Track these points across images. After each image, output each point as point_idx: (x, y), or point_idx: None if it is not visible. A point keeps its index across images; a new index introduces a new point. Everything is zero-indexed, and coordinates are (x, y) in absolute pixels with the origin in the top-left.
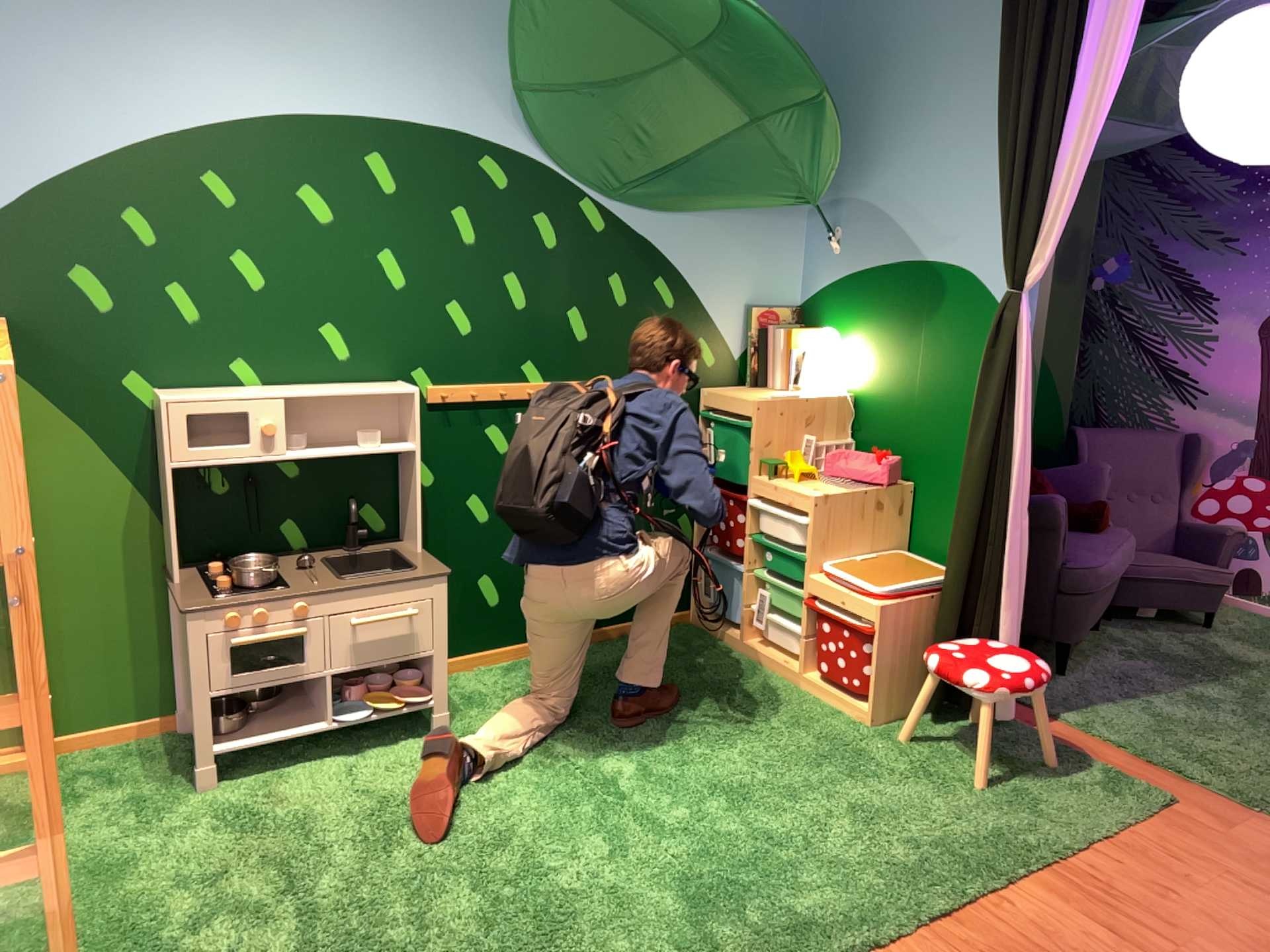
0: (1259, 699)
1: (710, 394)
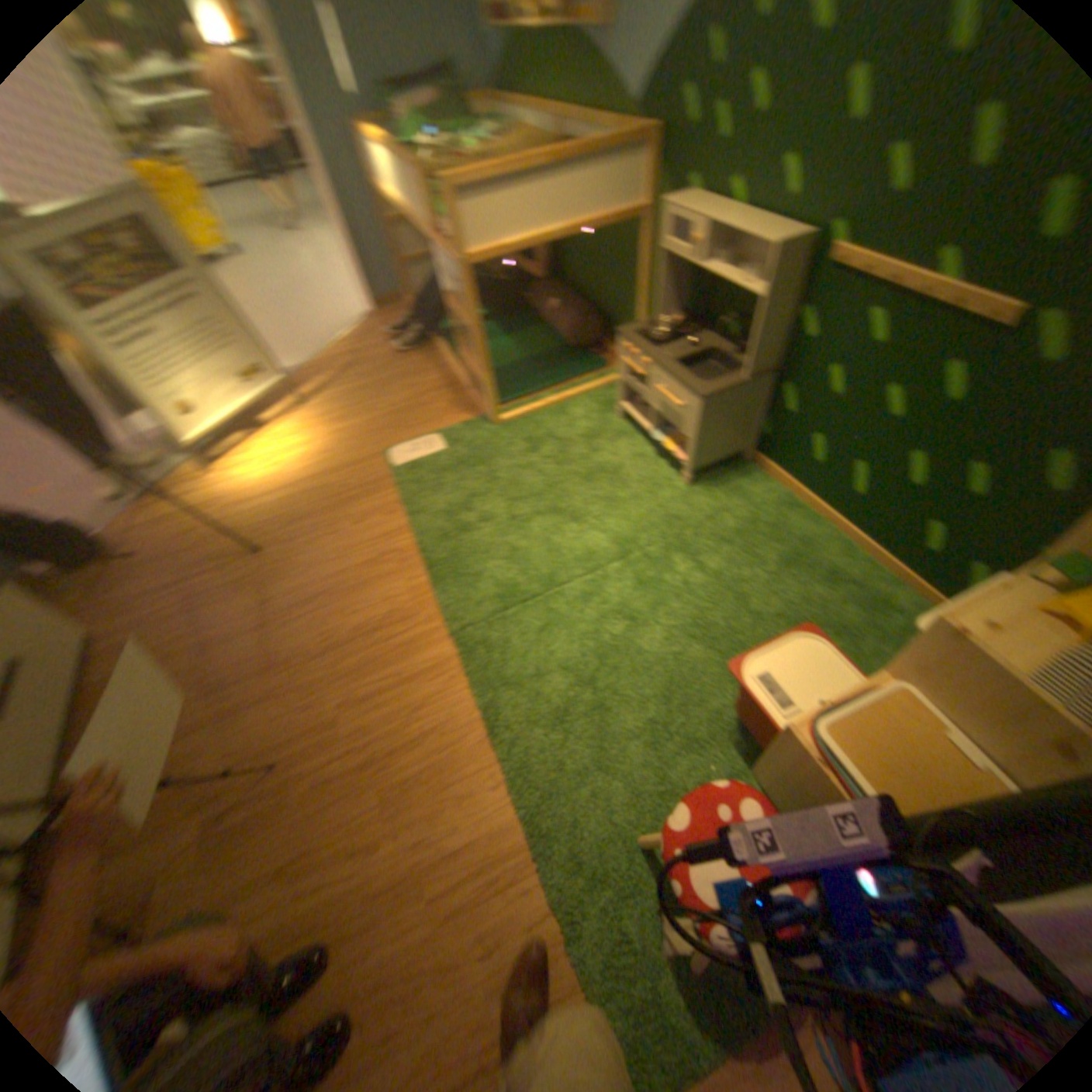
0: None
1: None
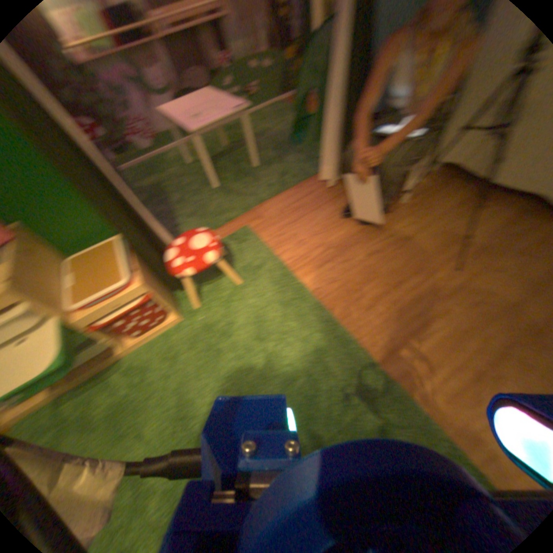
0: (187, 184)
1: None
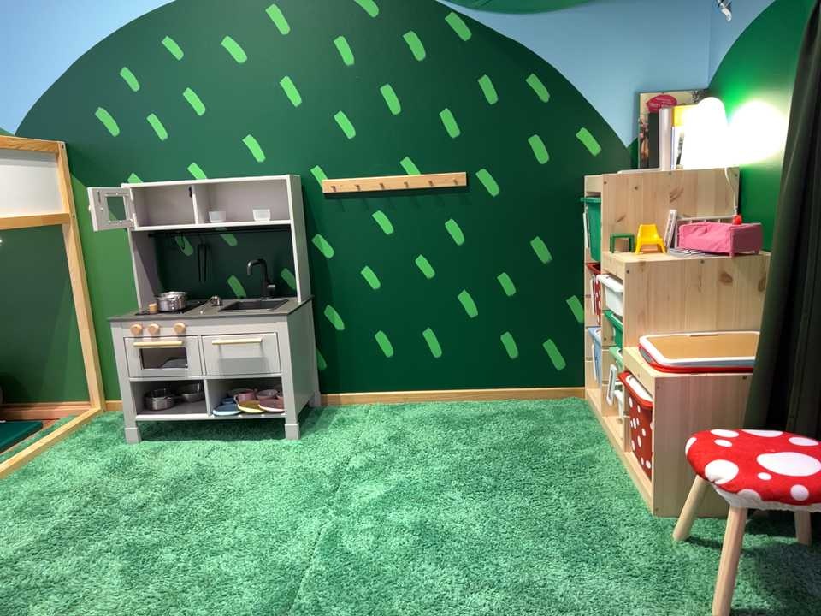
0: None
1: (588, 178)
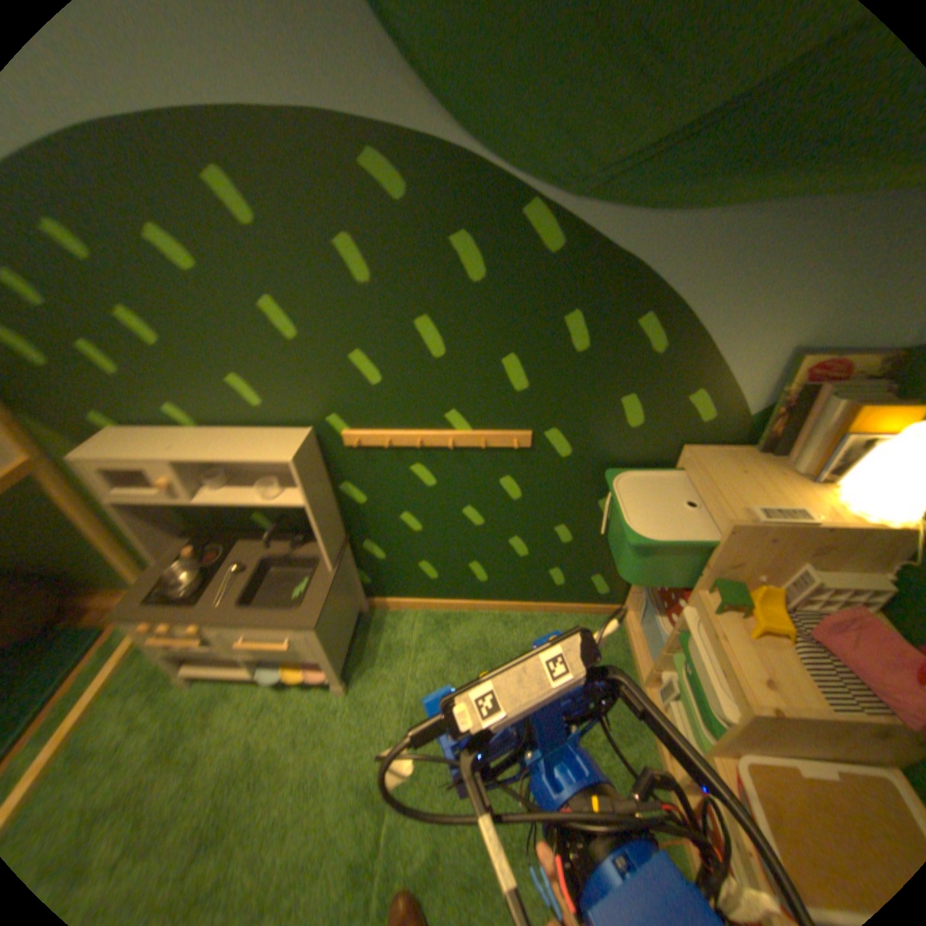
0: None
1: (695, 462)
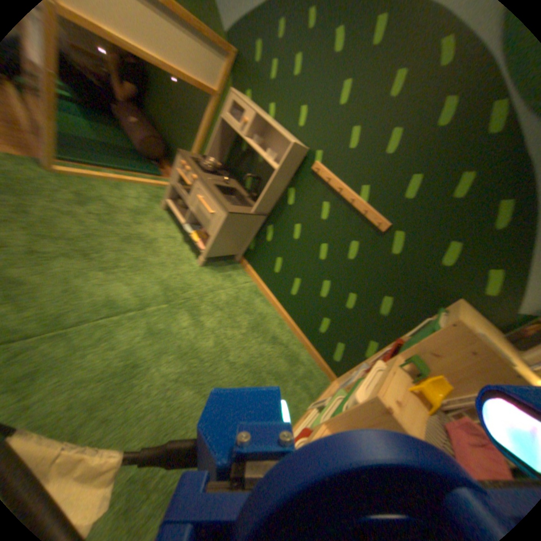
0: None
1: (461, 304)
